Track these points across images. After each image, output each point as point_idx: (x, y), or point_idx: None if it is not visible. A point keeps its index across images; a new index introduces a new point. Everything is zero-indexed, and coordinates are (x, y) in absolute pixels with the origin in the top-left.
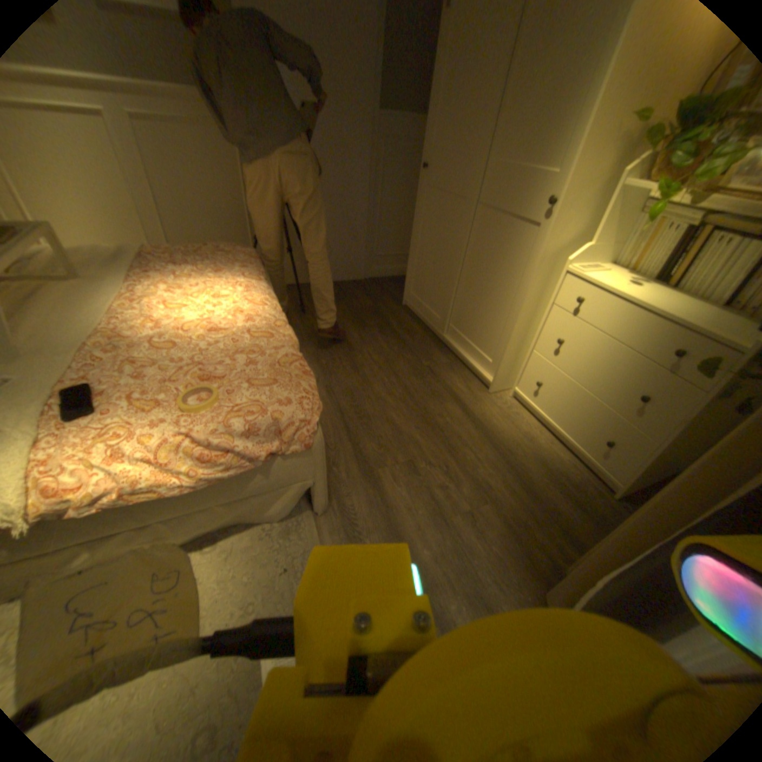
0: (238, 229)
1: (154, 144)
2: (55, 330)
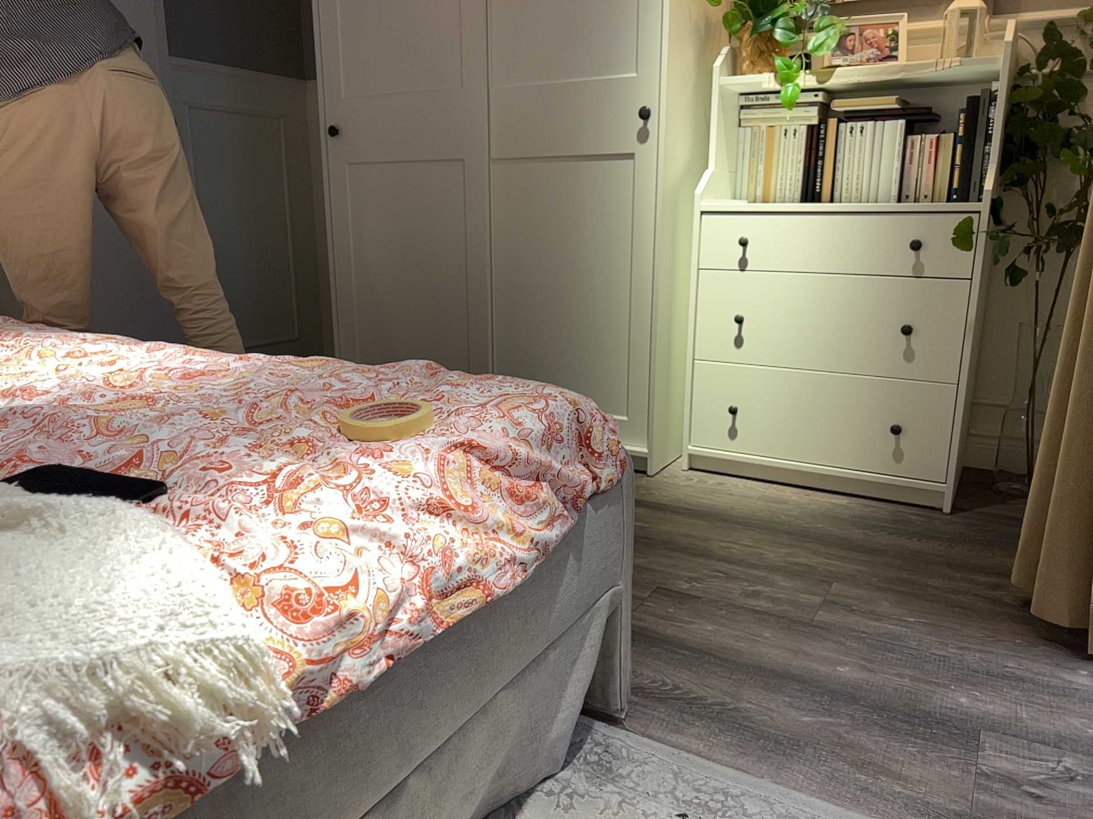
0: None
1: None
2: None
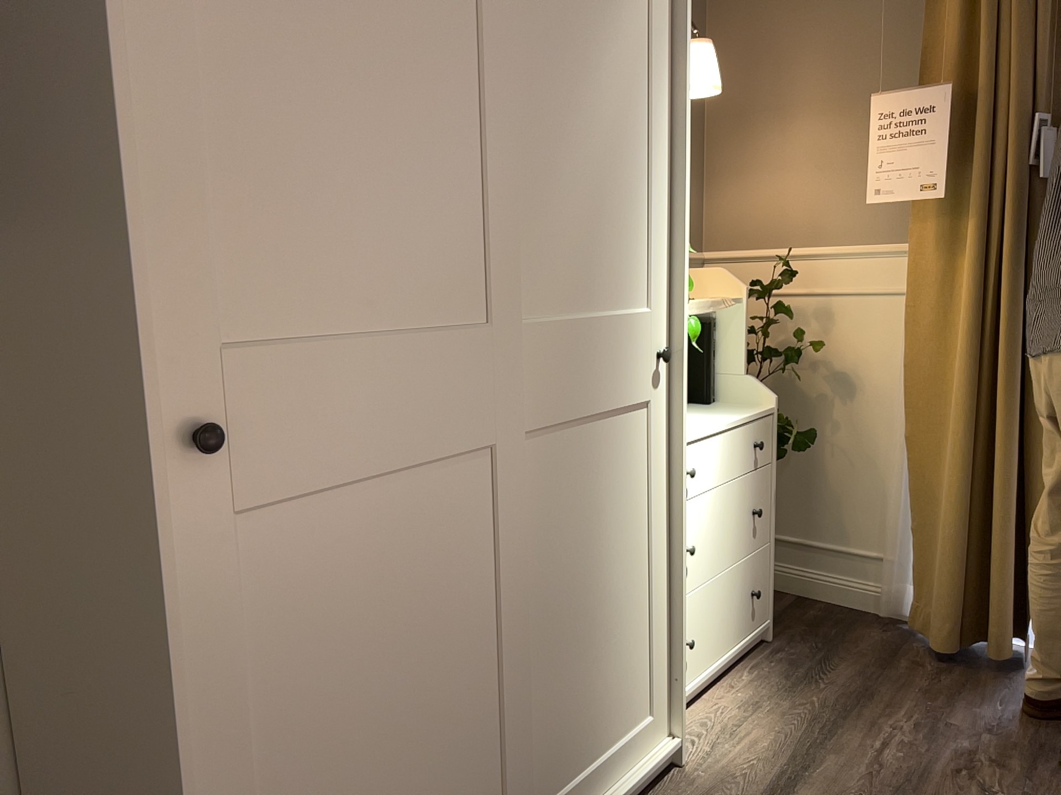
0: None
1: None
2: None
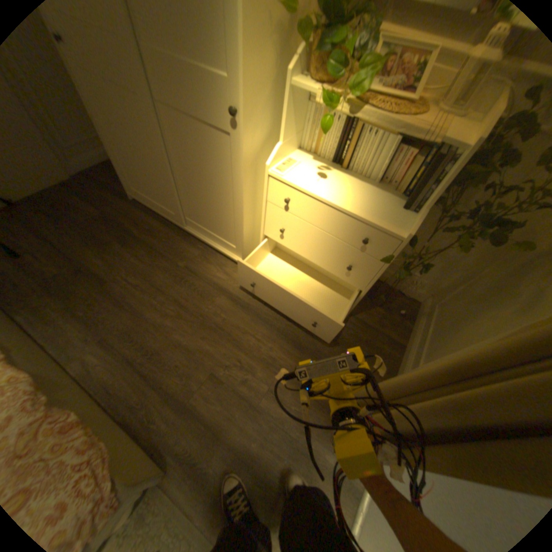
0: None
1: None
2: None
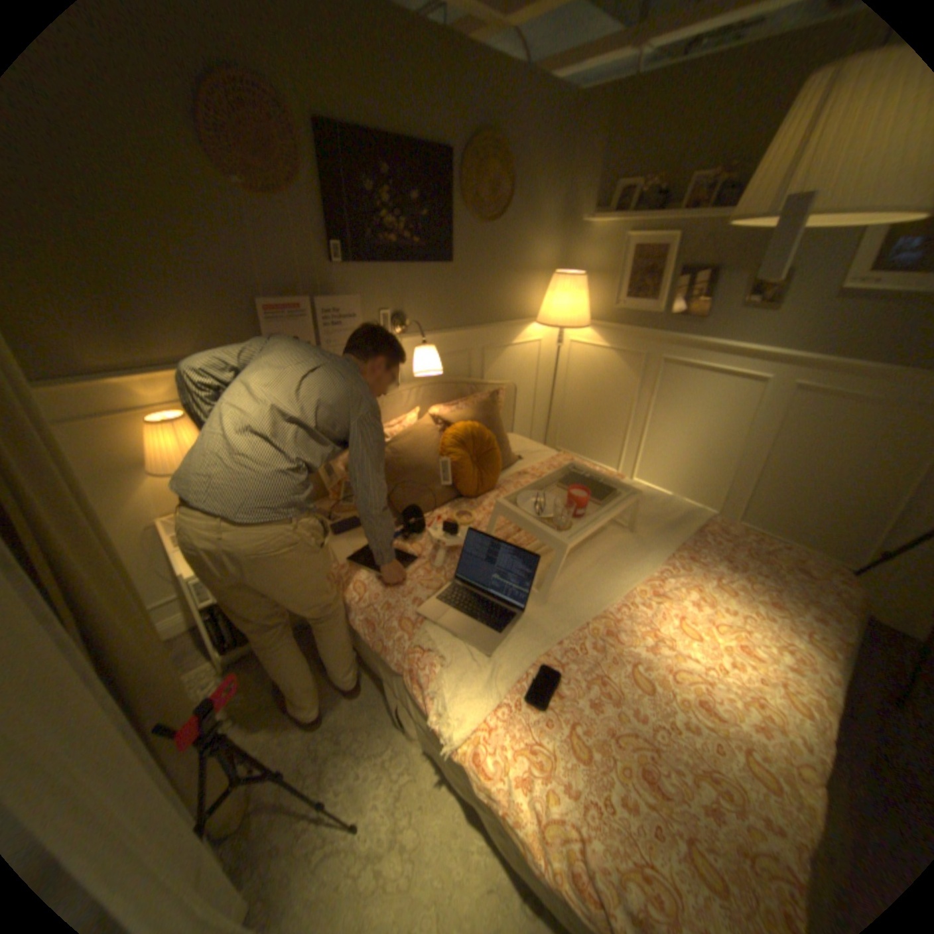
0: (864, 530)
1: (809, 415)
2: (580, 592)
